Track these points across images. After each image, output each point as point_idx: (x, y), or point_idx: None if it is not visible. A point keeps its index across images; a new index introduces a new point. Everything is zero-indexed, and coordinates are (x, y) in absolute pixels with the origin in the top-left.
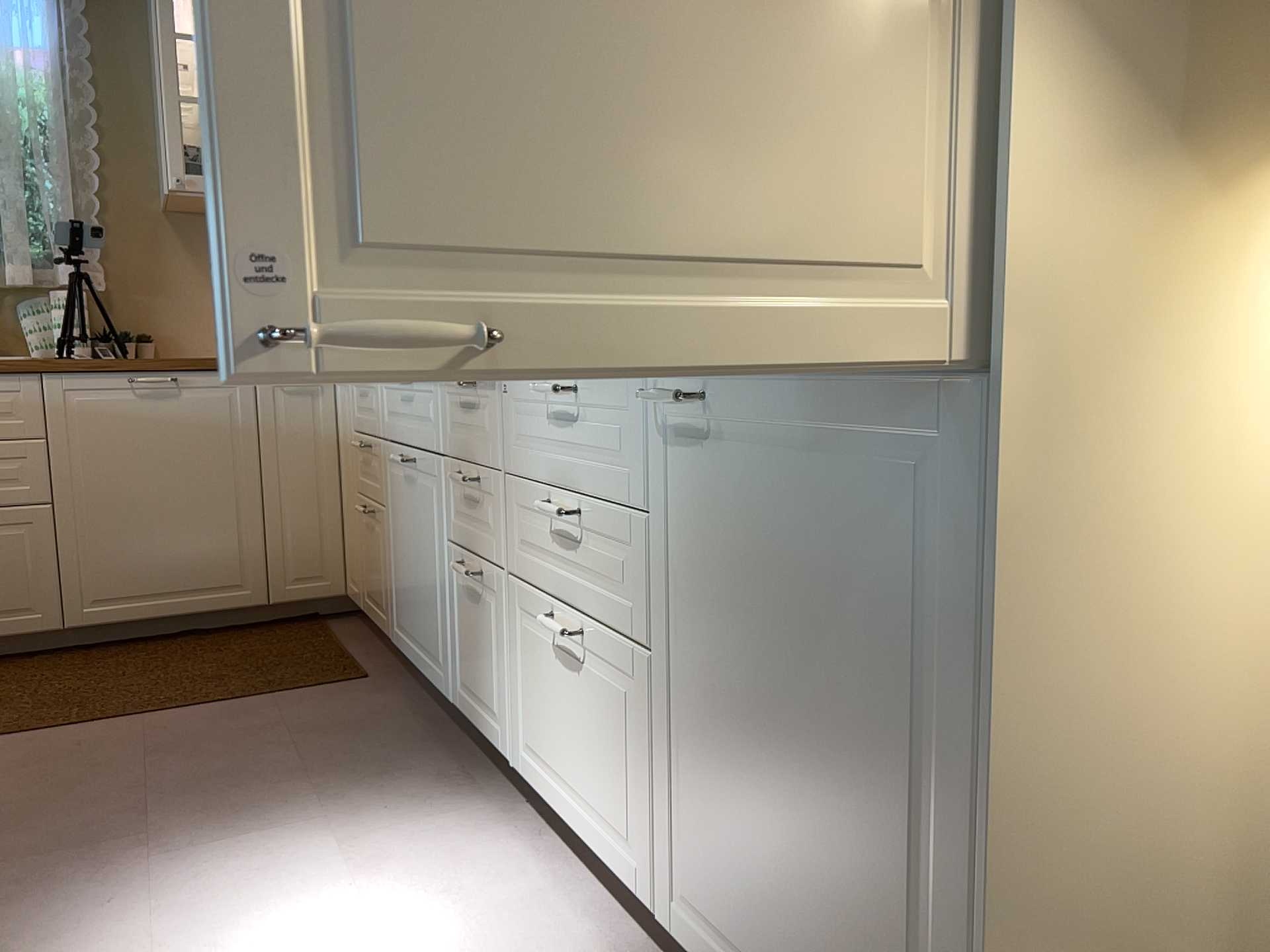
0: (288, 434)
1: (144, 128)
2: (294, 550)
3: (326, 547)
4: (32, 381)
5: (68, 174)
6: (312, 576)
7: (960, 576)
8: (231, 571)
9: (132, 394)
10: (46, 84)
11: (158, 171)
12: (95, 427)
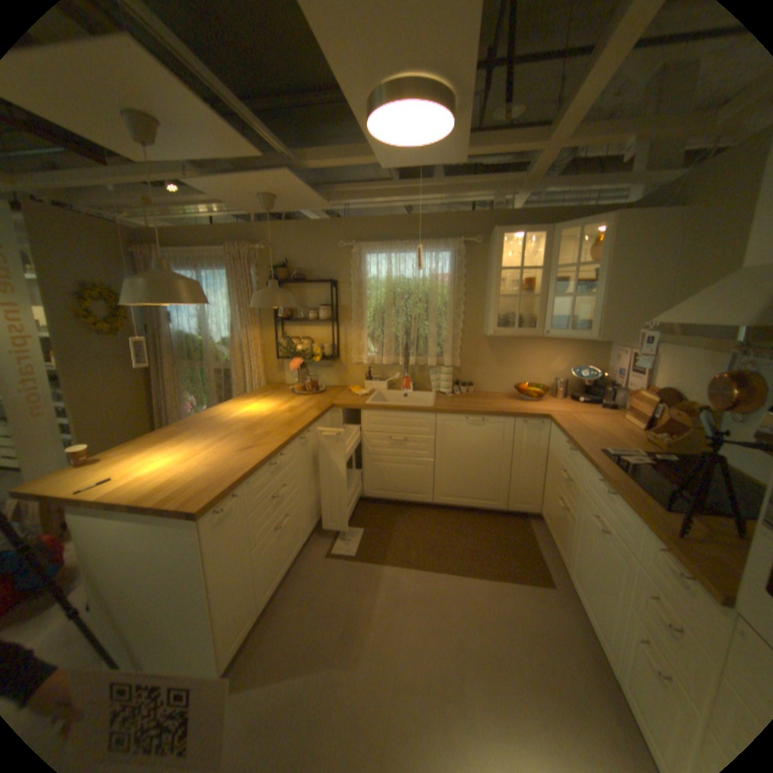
0: (526, 445)
1: (480, 300)
2: (521, 492)
3: (535, 493)
4: (432, 415)
5: (451, 323)
6: (527, 504)
7: None
8: (494, 495)
9: (466, 423)
10: (447, 288)
11: (483, 317)
12: (451, 434)
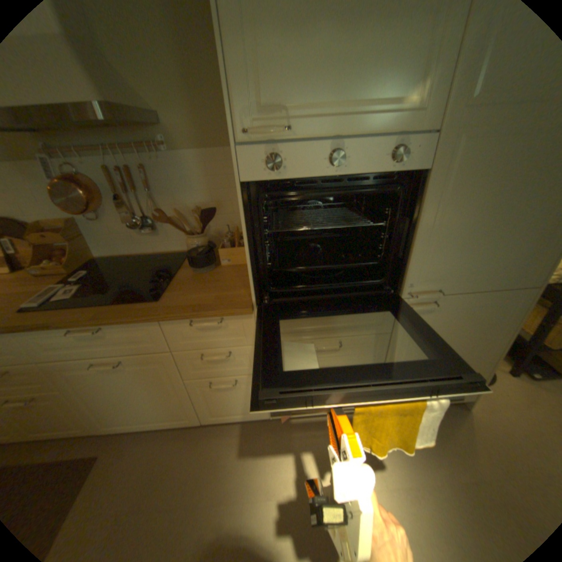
0: None
1: None
2: None
3: None
4: None
5: None
6: None
7: (510, 320)
8: None
9: None
10: None
11: None
12: None
